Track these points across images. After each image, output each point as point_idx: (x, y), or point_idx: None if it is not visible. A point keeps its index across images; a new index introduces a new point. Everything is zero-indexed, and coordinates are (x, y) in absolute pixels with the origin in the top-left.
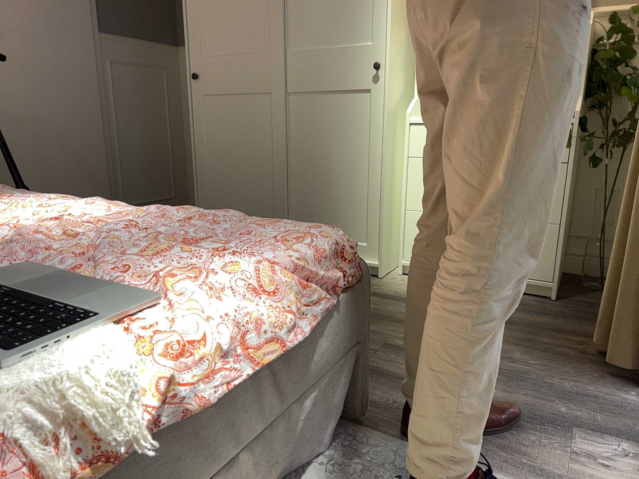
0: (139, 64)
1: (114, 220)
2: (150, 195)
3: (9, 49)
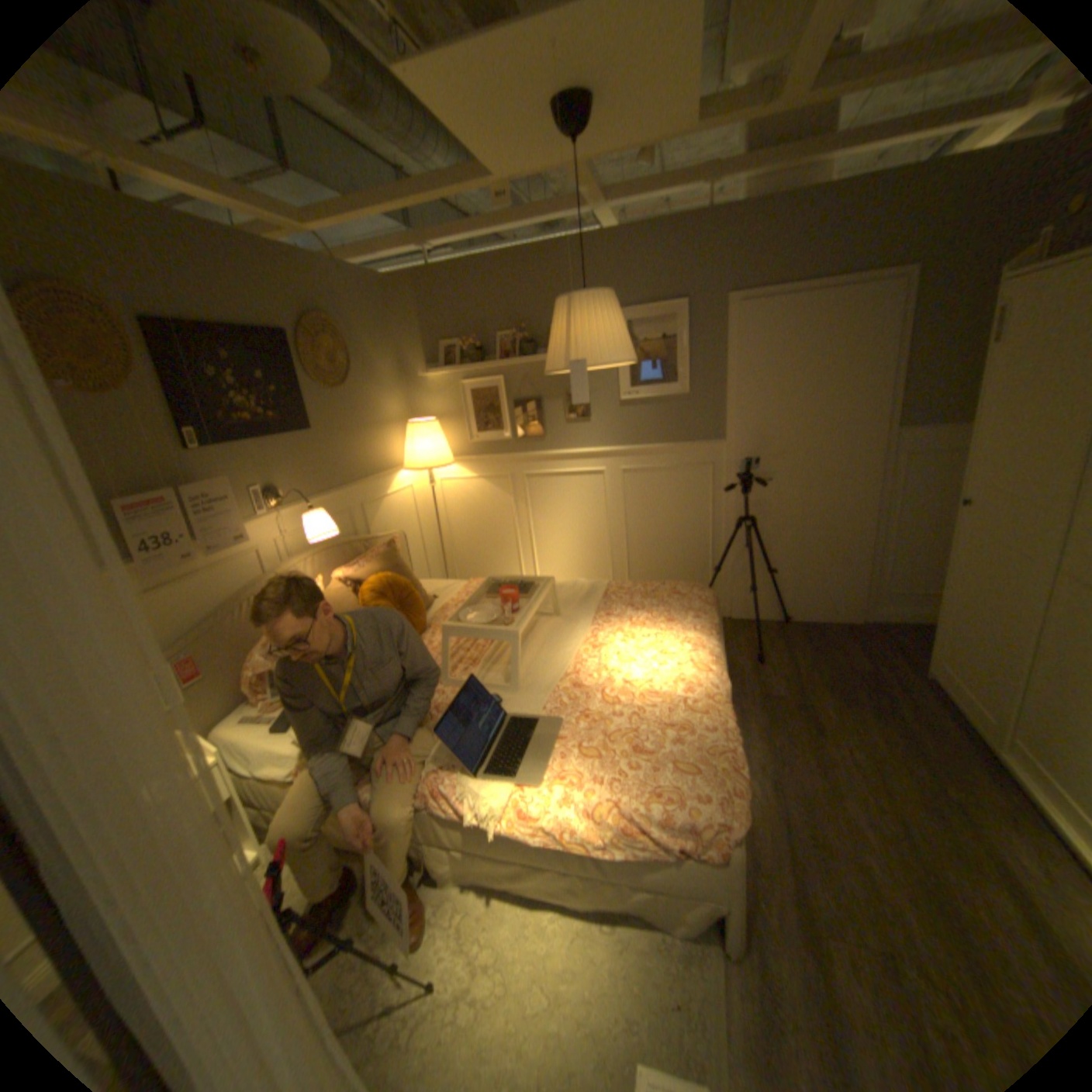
0: (953, 452)
1: (667, 691)
2: (929, 590)
3: (791, 461)
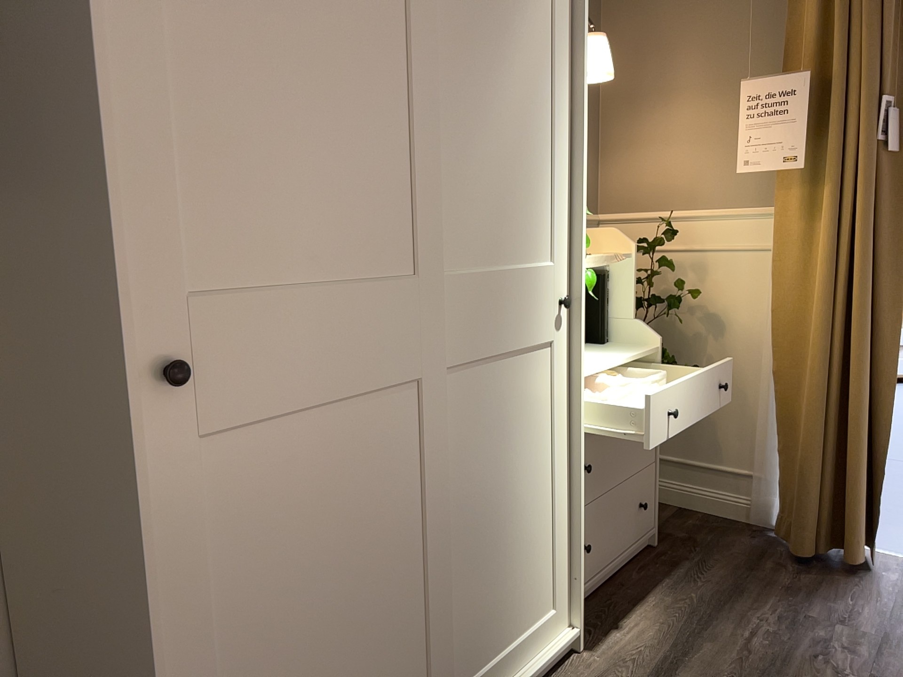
0: None
1: None
2: None
3: None
